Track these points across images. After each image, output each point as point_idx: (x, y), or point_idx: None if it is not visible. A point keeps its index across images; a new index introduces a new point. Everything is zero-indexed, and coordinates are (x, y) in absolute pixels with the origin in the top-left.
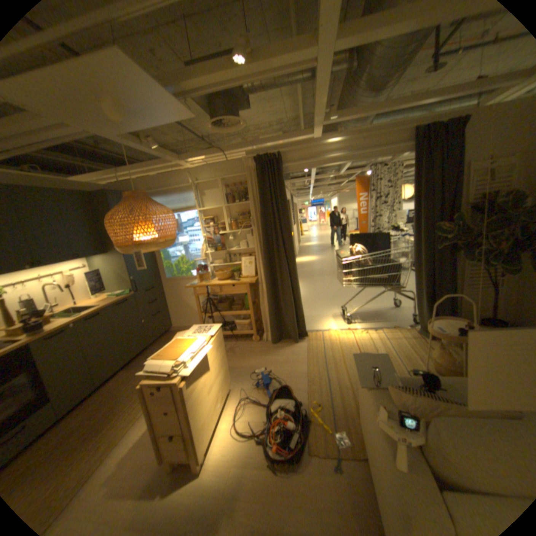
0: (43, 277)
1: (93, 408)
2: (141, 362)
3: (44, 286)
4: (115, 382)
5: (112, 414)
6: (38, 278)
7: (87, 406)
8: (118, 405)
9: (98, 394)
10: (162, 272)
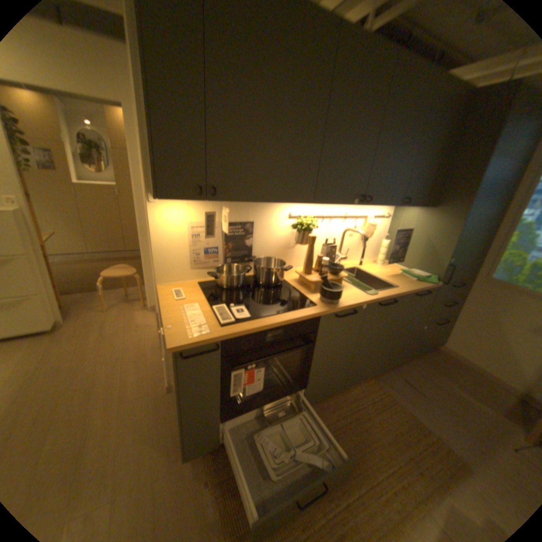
0: (350, 216)
1: (337, 418)
2: (399, 381)
3: (348, 229)
4: (365, 393)
5: (362, 464)
6: (344, 216)
7: (331, 406)
8: (371, 451)
9: (344, 397)
10: (492, 262)
